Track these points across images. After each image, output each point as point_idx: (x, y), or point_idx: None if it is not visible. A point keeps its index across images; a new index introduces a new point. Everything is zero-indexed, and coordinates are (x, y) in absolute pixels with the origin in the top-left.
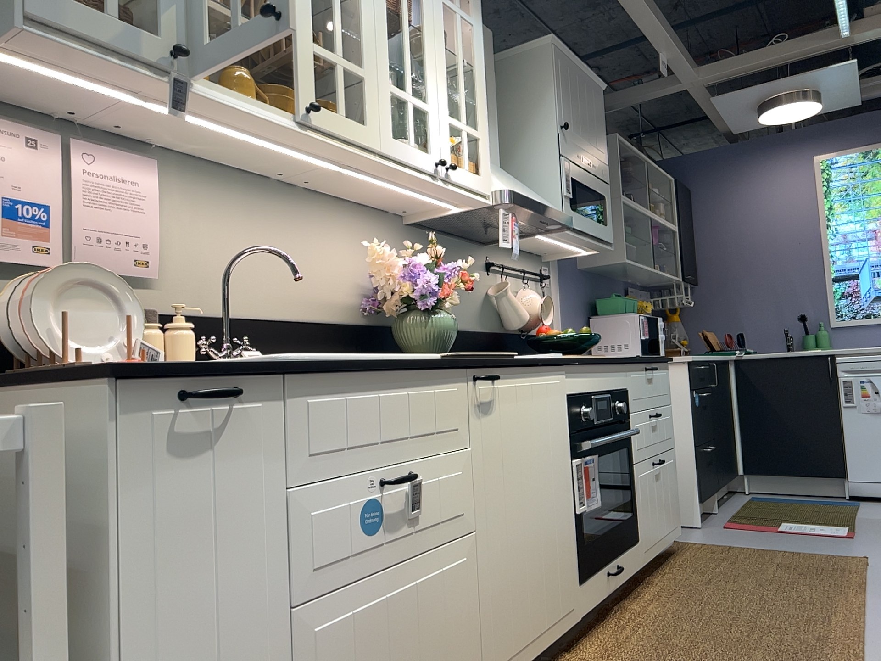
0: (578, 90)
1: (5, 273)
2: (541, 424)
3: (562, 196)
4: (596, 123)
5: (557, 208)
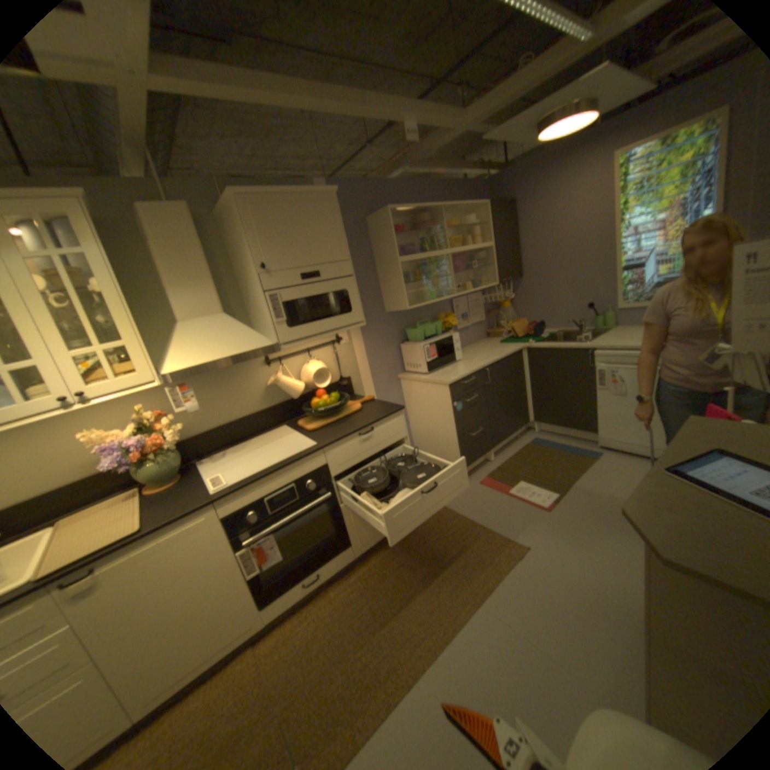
0: (284, 218)
1: None
2: (177, 559)
3: (272, 324)
4: (322, 233)
5: (259, 343)
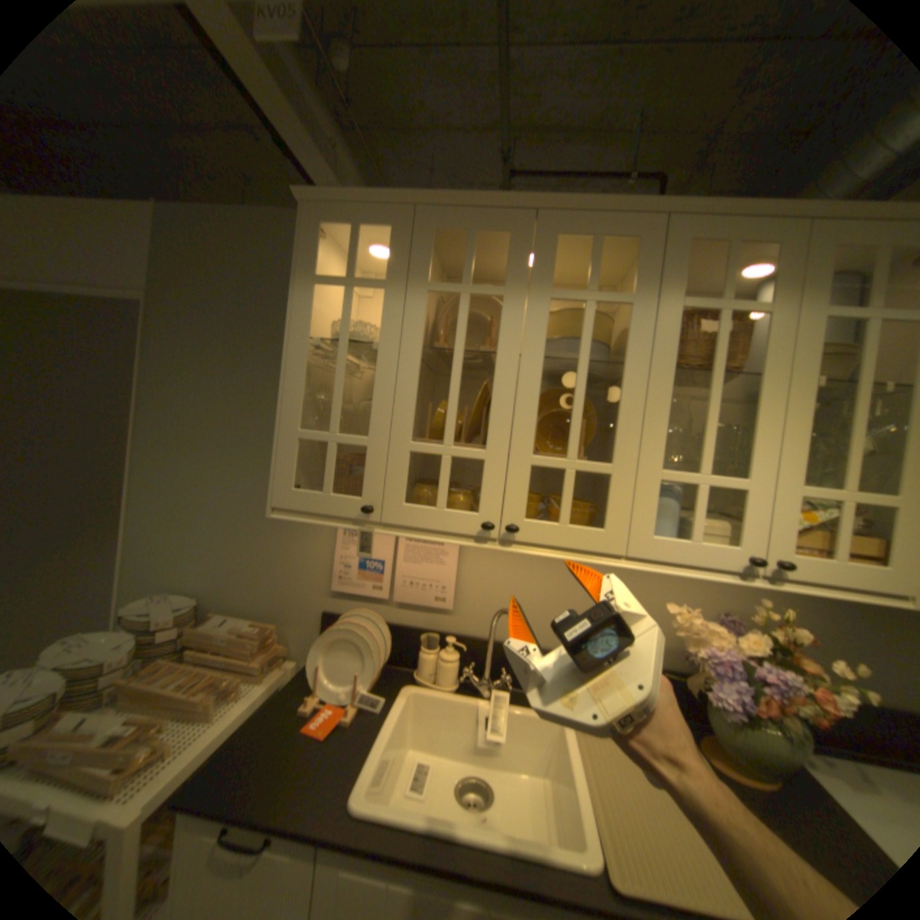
0: None
1: (361, 597)
2: None
3: None
4: None
5: None
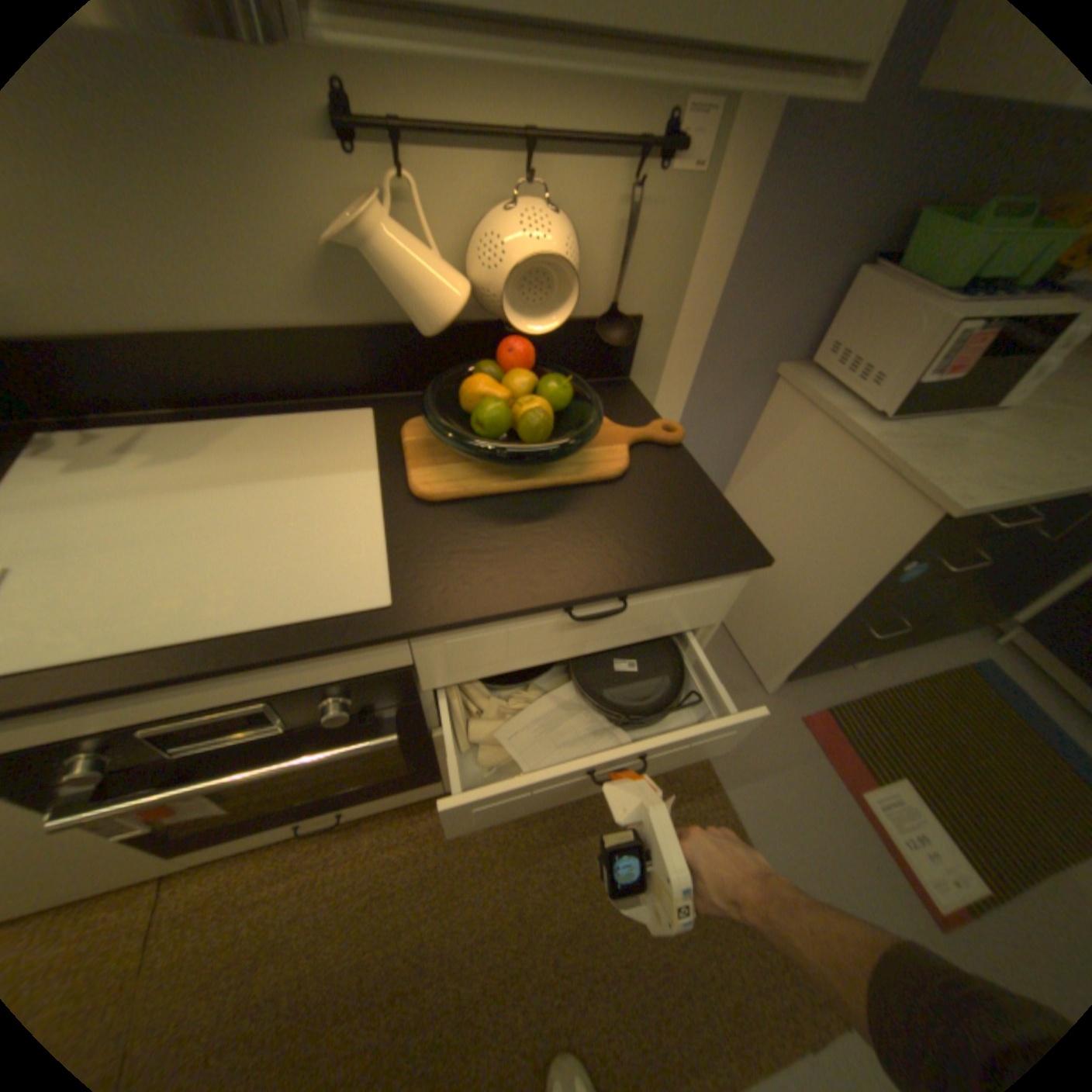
0: None
1: None
2: None
3: None
4: None
5: None
